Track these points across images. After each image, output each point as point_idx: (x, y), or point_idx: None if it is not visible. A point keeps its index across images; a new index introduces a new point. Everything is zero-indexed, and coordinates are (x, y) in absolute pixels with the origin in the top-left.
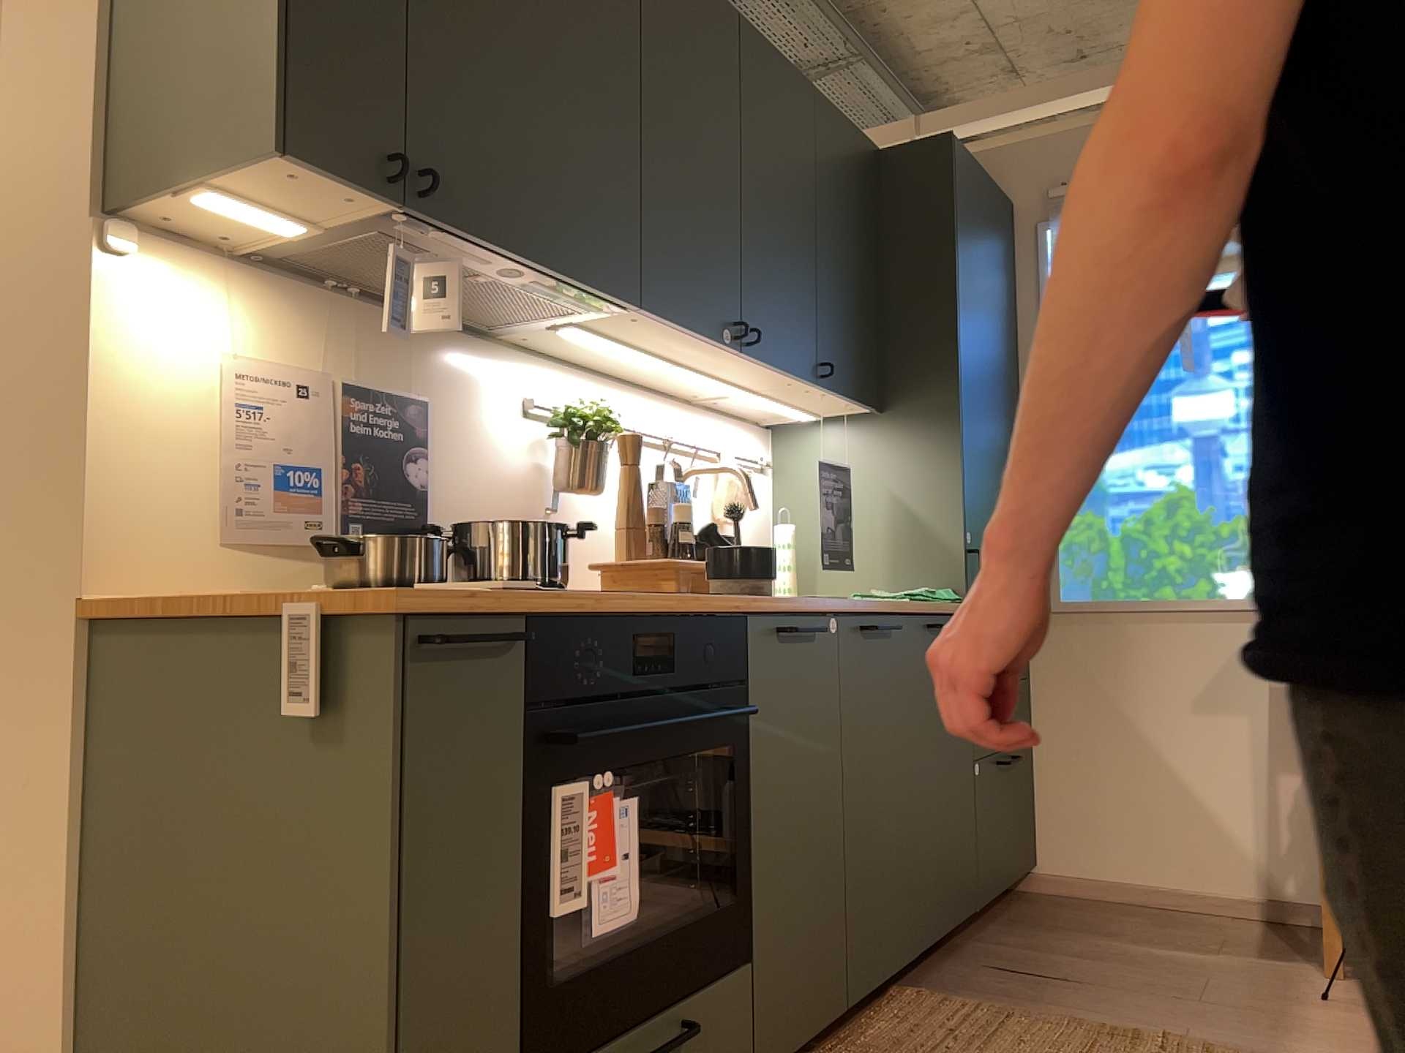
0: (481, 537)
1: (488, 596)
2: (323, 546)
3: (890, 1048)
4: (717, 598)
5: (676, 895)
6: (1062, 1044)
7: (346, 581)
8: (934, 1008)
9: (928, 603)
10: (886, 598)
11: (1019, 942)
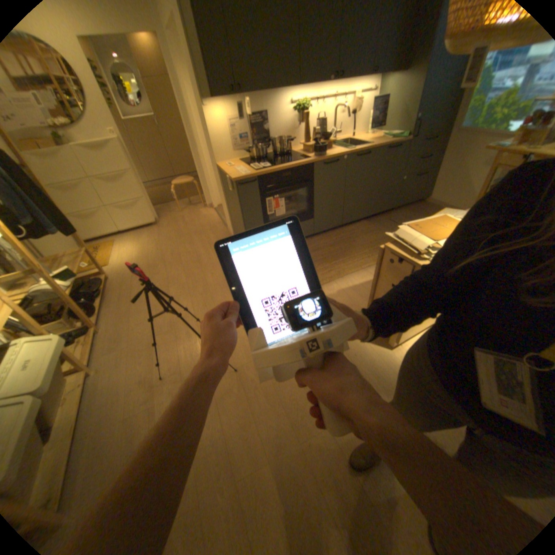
0: (273, 143)
1: (250, 174)
2: (247, 149)
3: (347, 232)
4: (311, 157)
5: (302, 207)
6: (376, 237)
7: (249, 157)
8: (364, 226)
9: (395, 138)
10: (386, 136)
11: (402, 215)
